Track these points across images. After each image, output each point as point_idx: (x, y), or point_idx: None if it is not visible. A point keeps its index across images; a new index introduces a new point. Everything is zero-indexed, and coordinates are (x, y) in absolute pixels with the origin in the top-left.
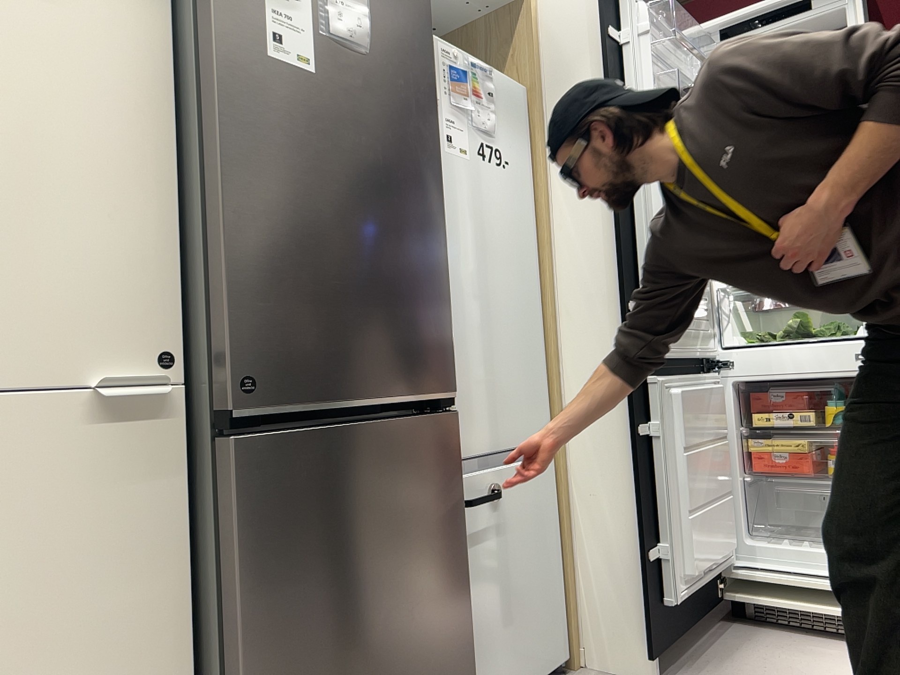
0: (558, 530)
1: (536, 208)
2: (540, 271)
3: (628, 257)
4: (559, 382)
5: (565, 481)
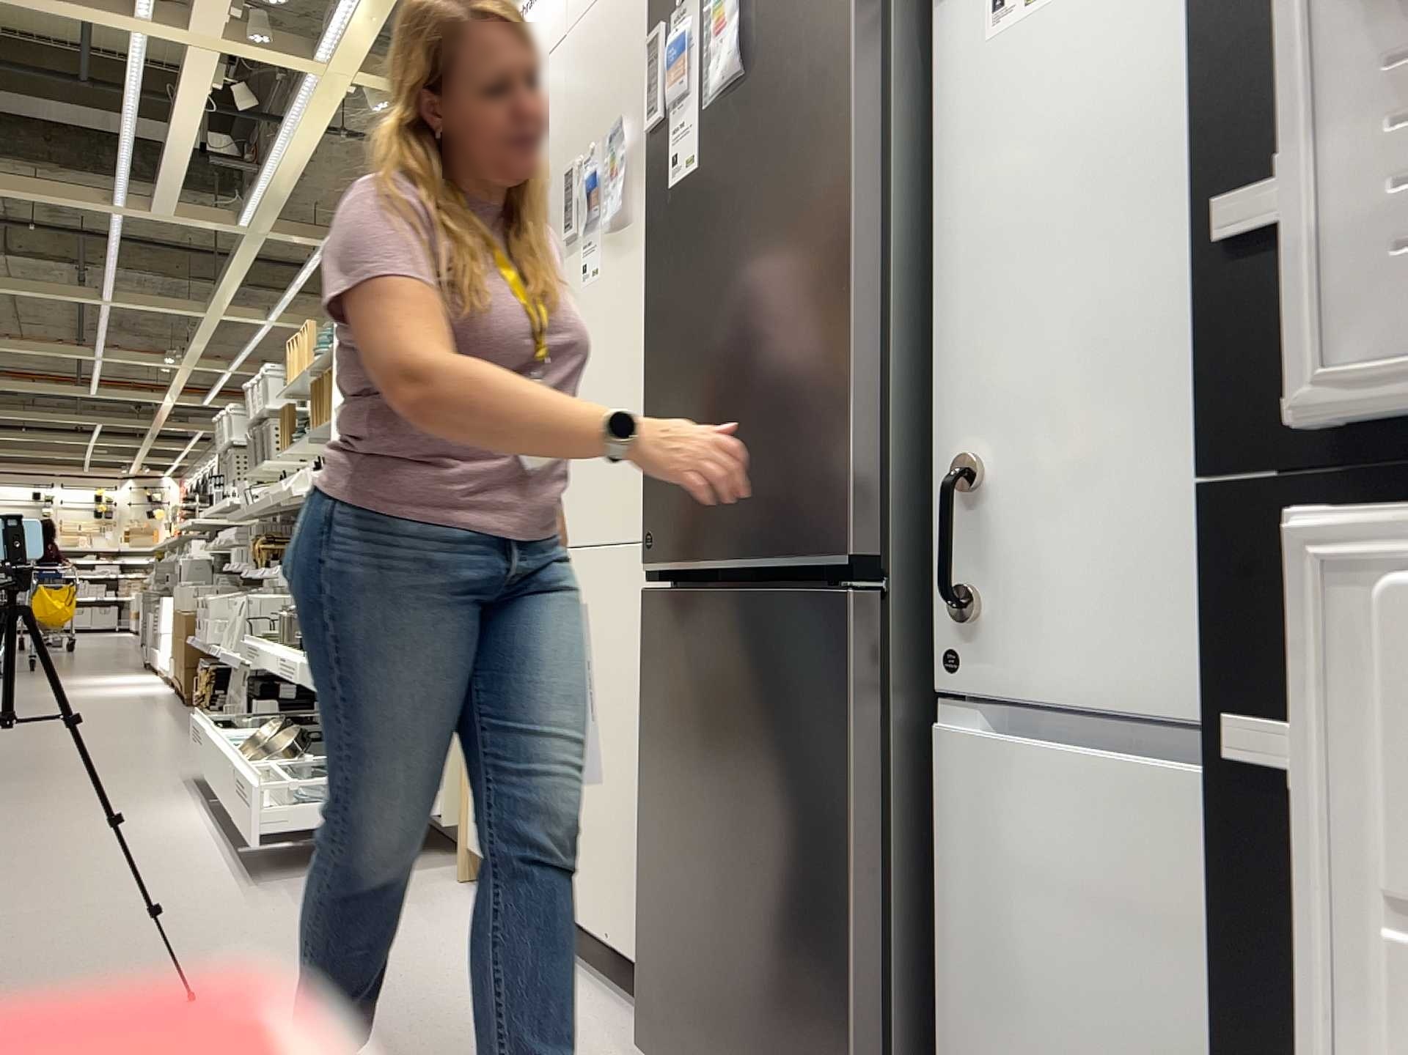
0: None
1: None
2: None
3: (1259, 7)
4: None
5: None
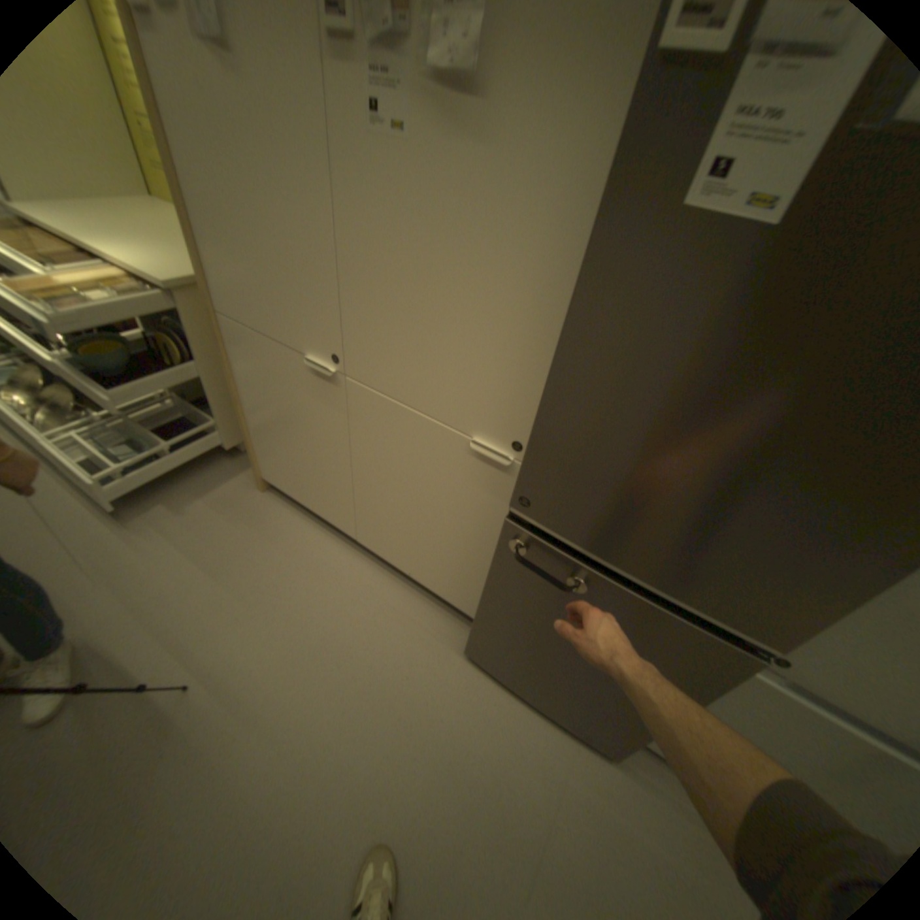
0: None
1: None
2: None
3: None
4: None
5: None
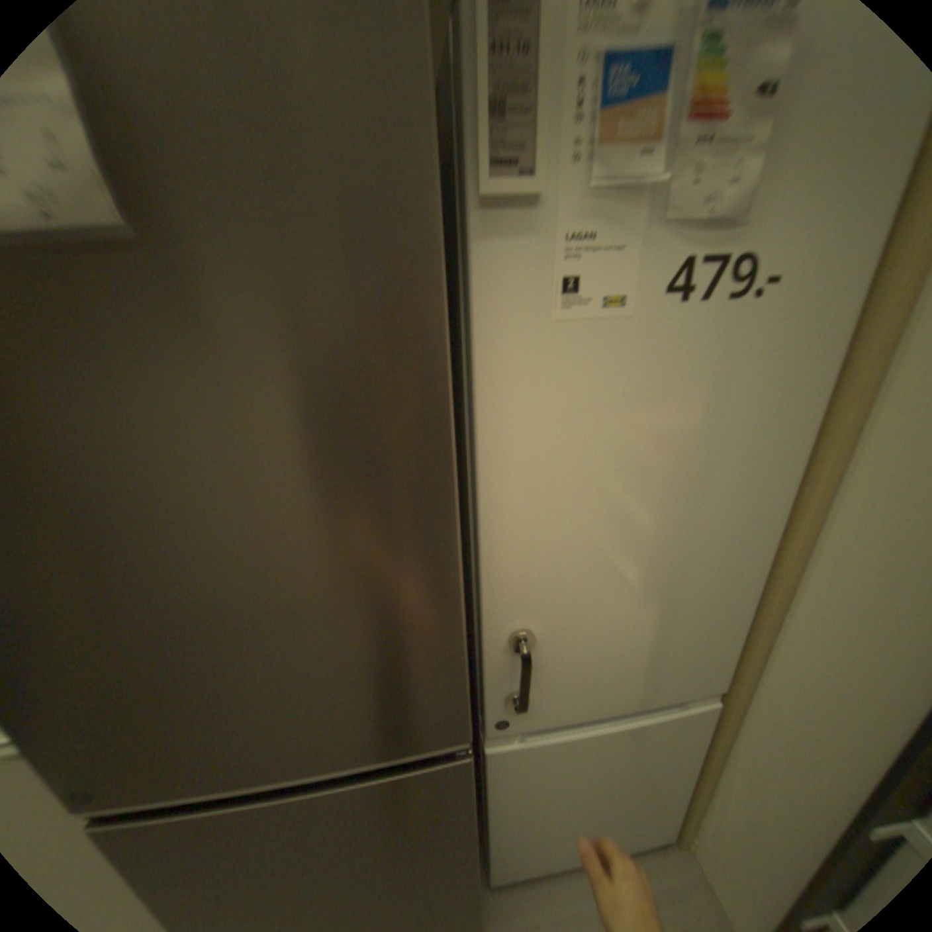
0: (702, 757)
1: (849, 348)
2: (805, 471)
3: None
4: (769, 636)
5: (731, 730)
